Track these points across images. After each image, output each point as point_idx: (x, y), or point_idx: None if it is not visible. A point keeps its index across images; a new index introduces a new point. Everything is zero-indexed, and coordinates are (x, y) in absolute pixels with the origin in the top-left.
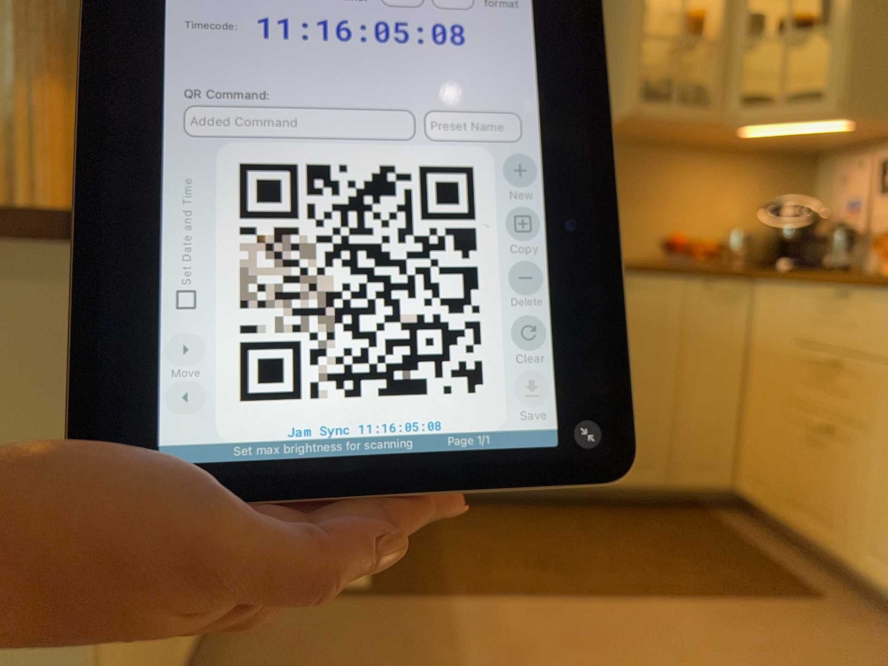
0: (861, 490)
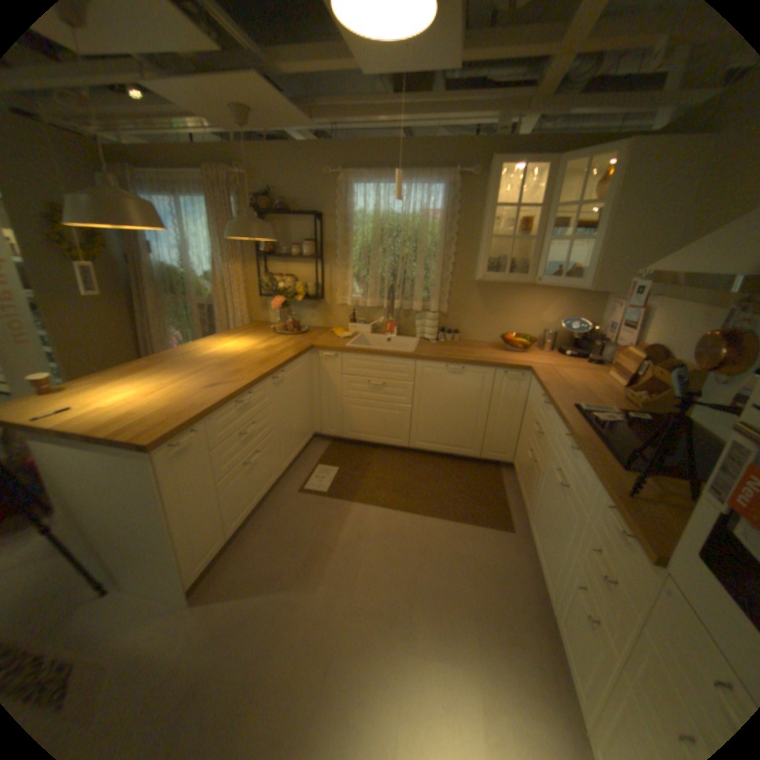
0: (536, 492)
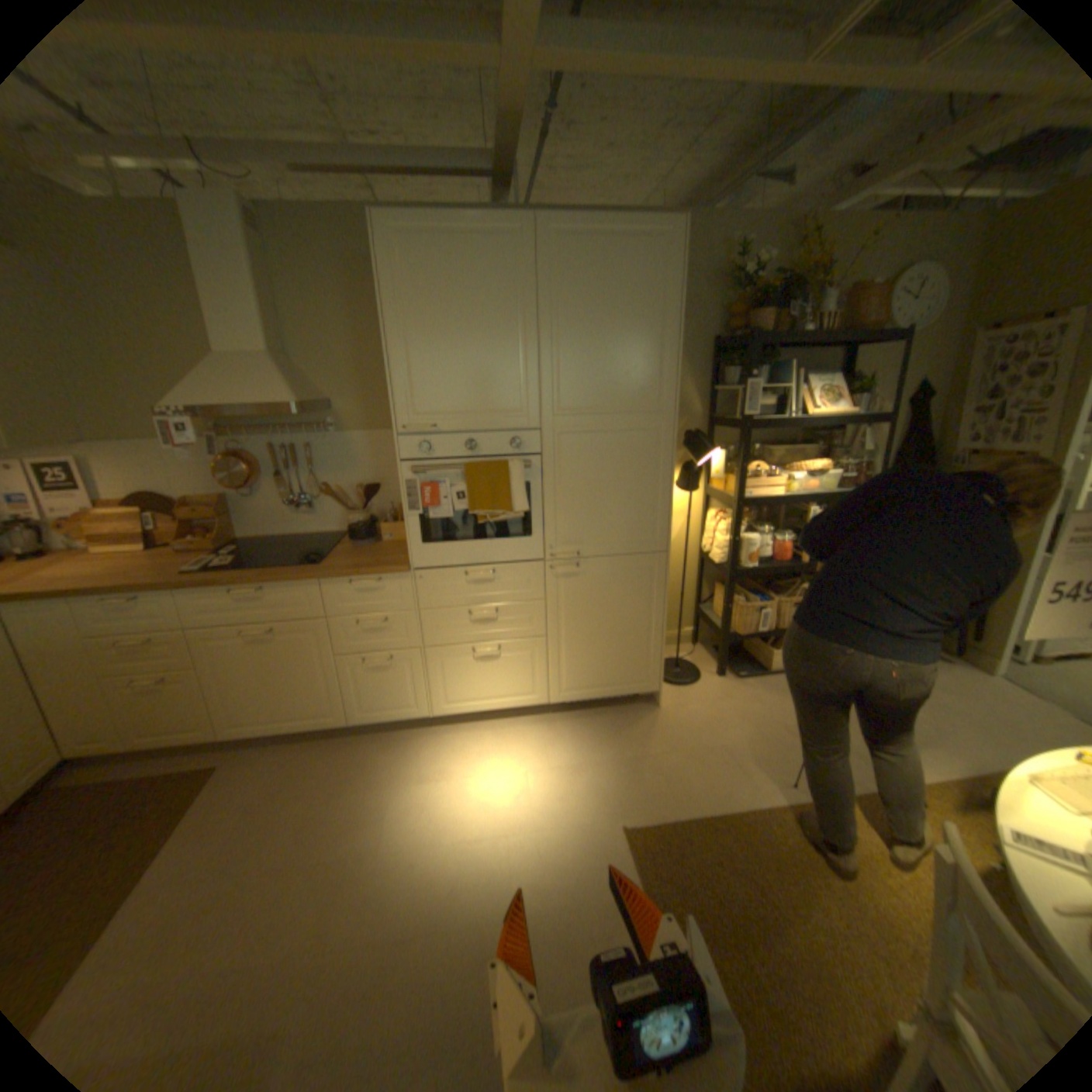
0: (200, 703)
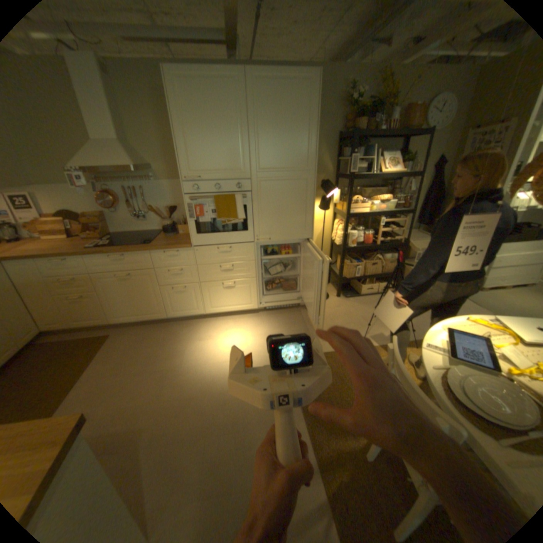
0: (99, 307)
